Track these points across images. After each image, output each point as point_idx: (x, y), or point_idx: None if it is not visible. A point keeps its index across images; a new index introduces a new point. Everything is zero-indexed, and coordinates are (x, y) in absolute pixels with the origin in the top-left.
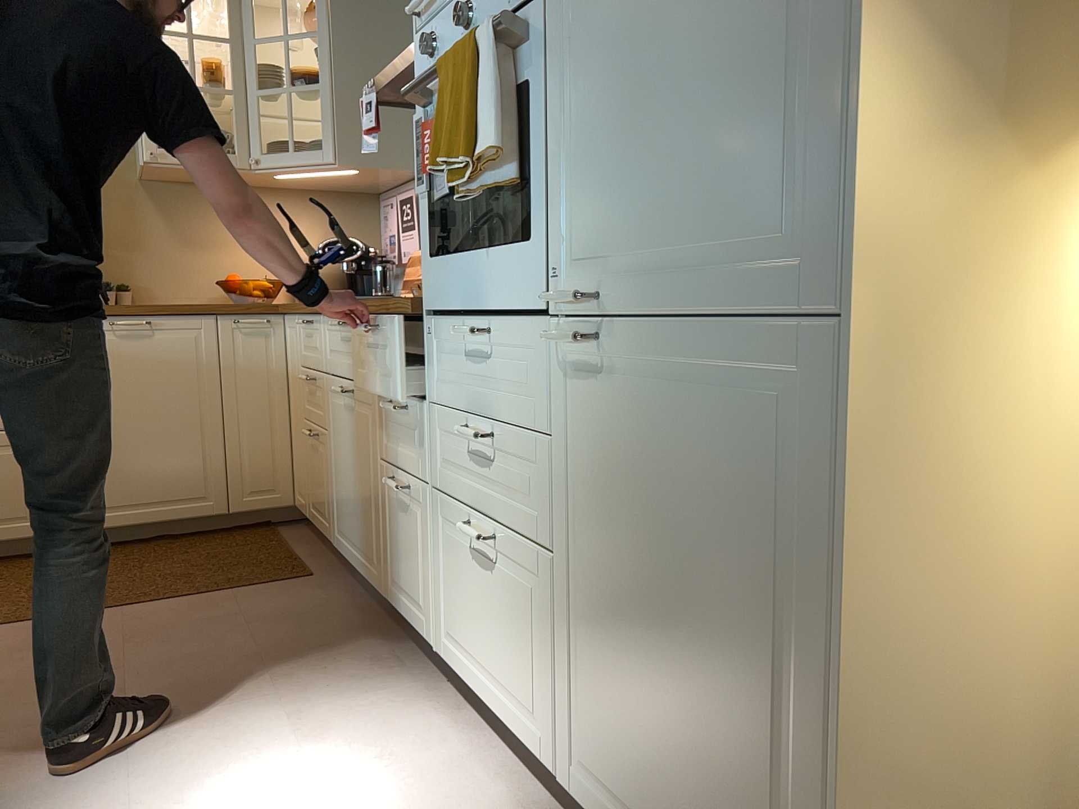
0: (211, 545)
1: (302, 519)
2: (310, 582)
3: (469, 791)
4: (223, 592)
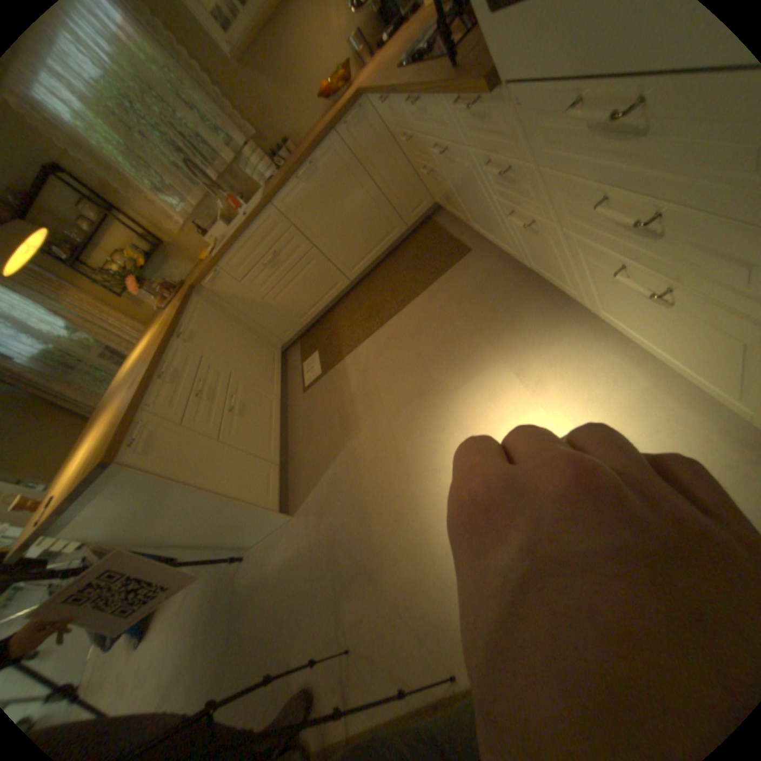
0: (411, 248)
1: (442, 203)
2: (472, 254)
3: (663, 411)
4: (435, 281)
